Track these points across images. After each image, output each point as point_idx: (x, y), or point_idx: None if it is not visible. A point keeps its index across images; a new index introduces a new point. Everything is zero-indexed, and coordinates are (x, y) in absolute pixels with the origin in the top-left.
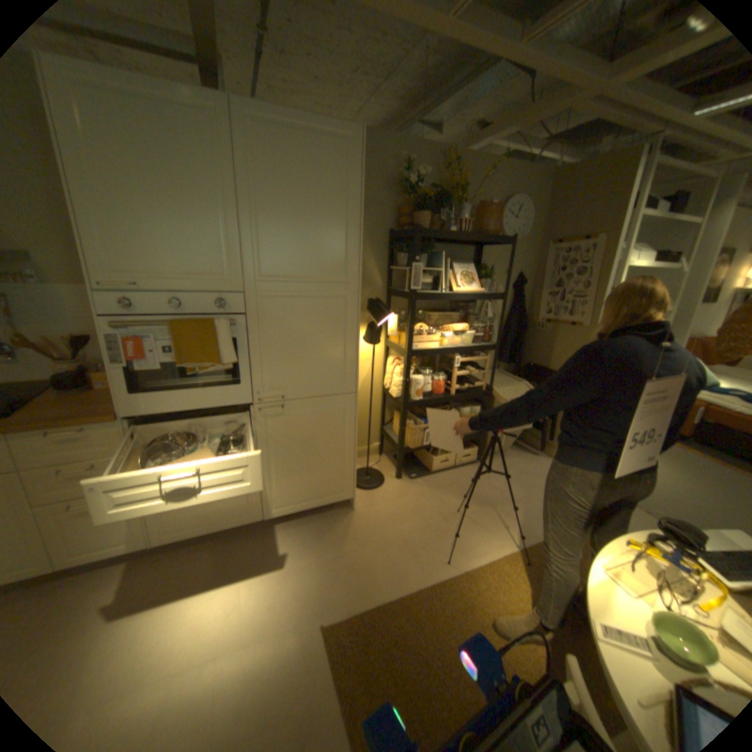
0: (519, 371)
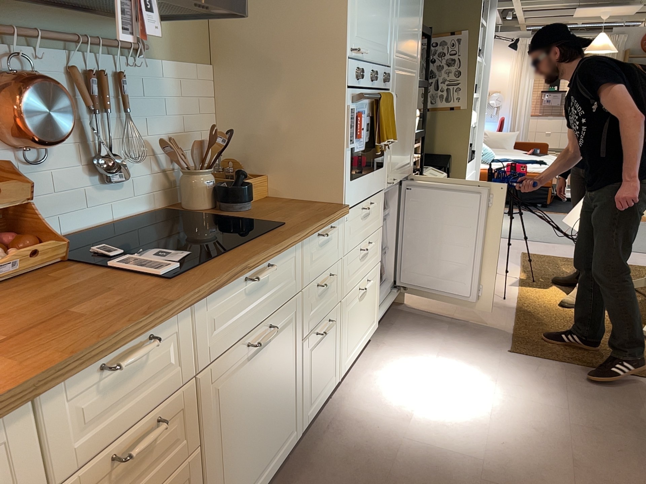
0: None
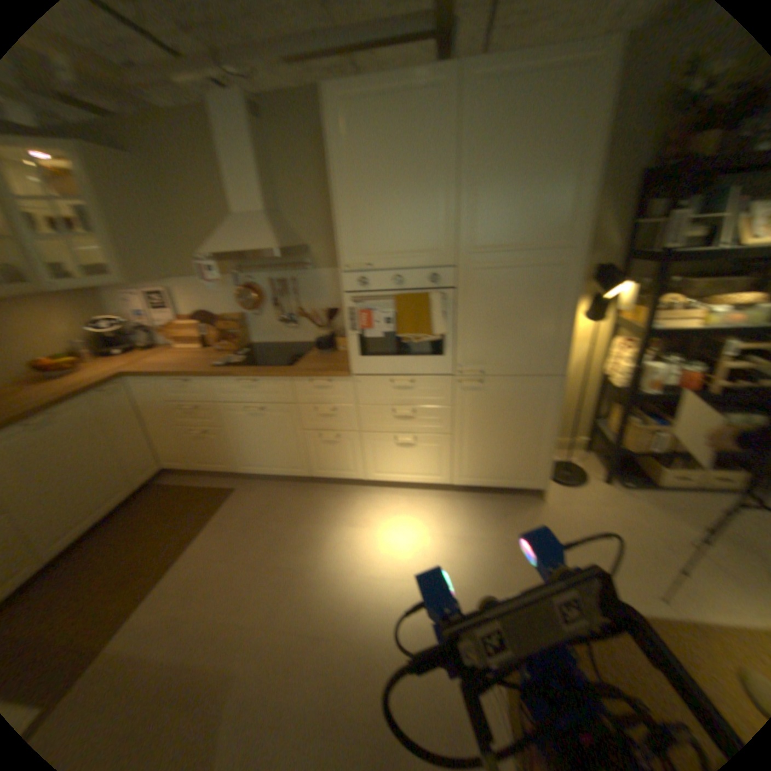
0: None
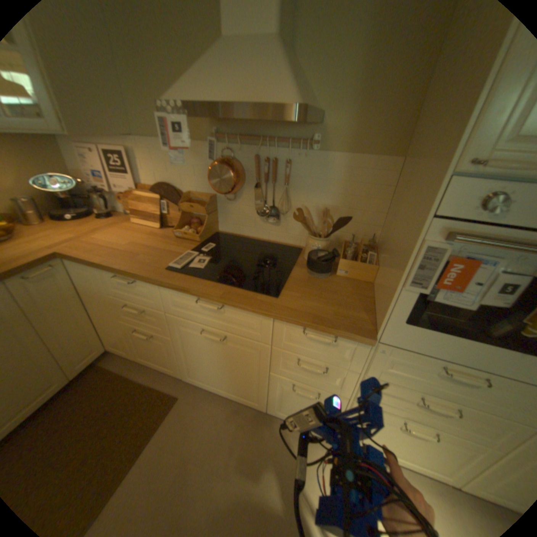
0: None
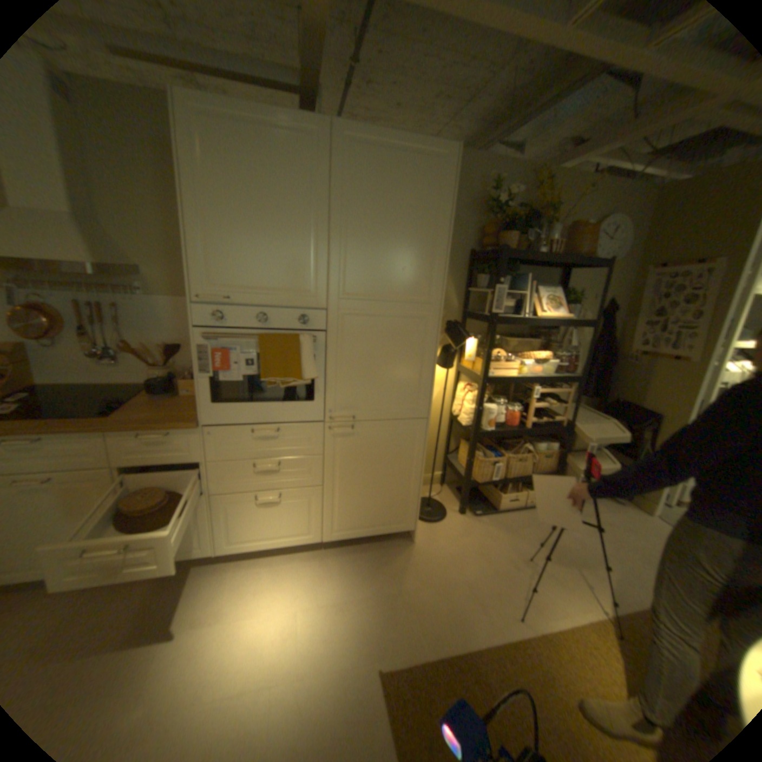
0: (604, 407)
